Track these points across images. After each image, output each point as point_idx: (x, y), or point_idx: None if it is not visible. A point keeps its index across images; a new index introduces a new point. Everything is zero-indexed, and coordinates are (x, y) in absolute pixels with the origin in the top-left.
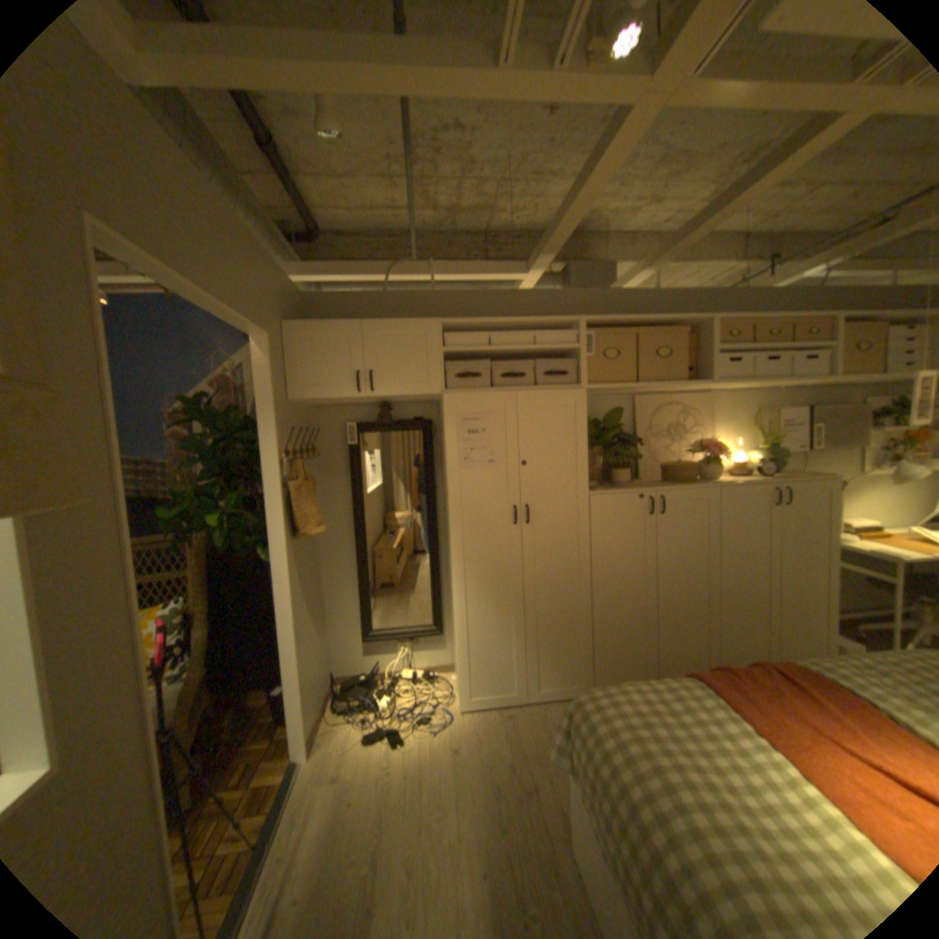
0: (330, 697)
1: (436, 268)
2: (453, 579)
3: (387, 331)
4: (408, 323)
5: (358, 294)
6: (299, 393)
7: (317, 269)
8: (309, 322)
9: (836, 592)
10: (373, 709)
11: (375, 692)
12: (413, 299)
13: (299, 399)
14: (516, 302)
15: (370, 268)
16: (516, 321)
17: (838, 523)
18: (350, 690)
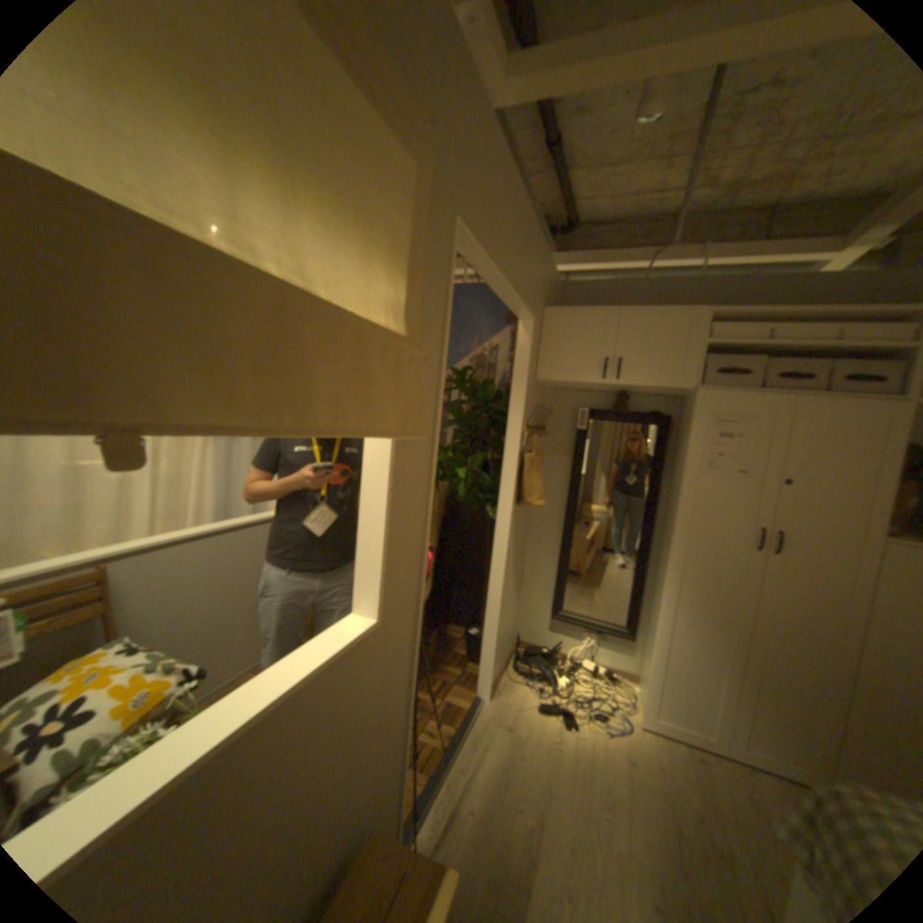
0: (515, 657)
1: (712, 251)
2: (667, 590)
3: (648, 319)
4: (673, 311)
5: (617, 282)
6: (547, 375)
7: (581, 259)
8: (570, 309)
9: None
10: (552, 686)
11: (557, 670)
12: (677, 286)
13: (546, 381)
14: (816, 288)
15: (635, 256)
16: (818, 311)
17: None
18: (534, 658)
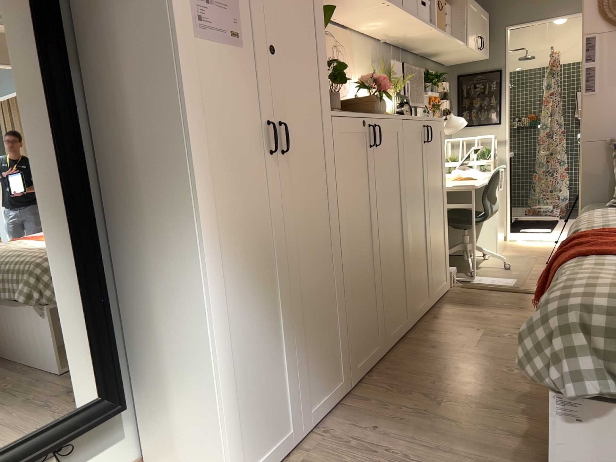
0: None
1: None
2: (201, 261)
3: None
4: None
5: None
6: None
7: None
8: None
9: (447, 221)
10: None
11: None
12: None
13: None
14: None
15: None
16: None
17: (445, 160)
18: None
